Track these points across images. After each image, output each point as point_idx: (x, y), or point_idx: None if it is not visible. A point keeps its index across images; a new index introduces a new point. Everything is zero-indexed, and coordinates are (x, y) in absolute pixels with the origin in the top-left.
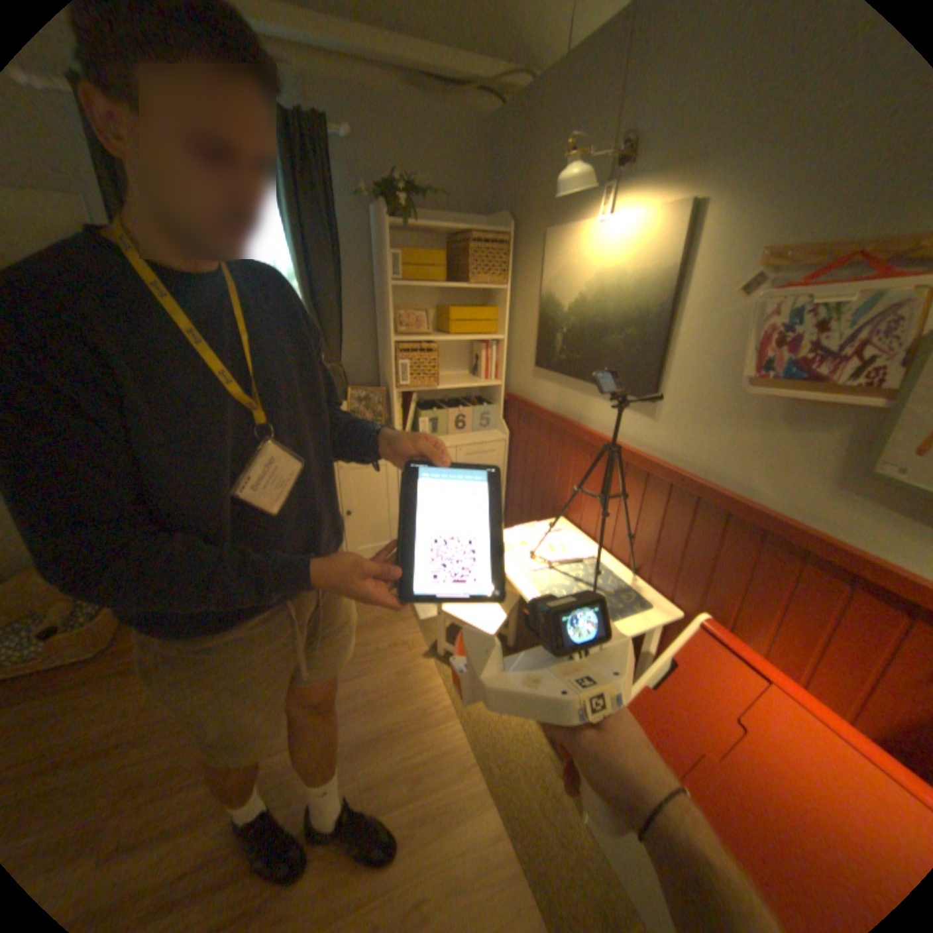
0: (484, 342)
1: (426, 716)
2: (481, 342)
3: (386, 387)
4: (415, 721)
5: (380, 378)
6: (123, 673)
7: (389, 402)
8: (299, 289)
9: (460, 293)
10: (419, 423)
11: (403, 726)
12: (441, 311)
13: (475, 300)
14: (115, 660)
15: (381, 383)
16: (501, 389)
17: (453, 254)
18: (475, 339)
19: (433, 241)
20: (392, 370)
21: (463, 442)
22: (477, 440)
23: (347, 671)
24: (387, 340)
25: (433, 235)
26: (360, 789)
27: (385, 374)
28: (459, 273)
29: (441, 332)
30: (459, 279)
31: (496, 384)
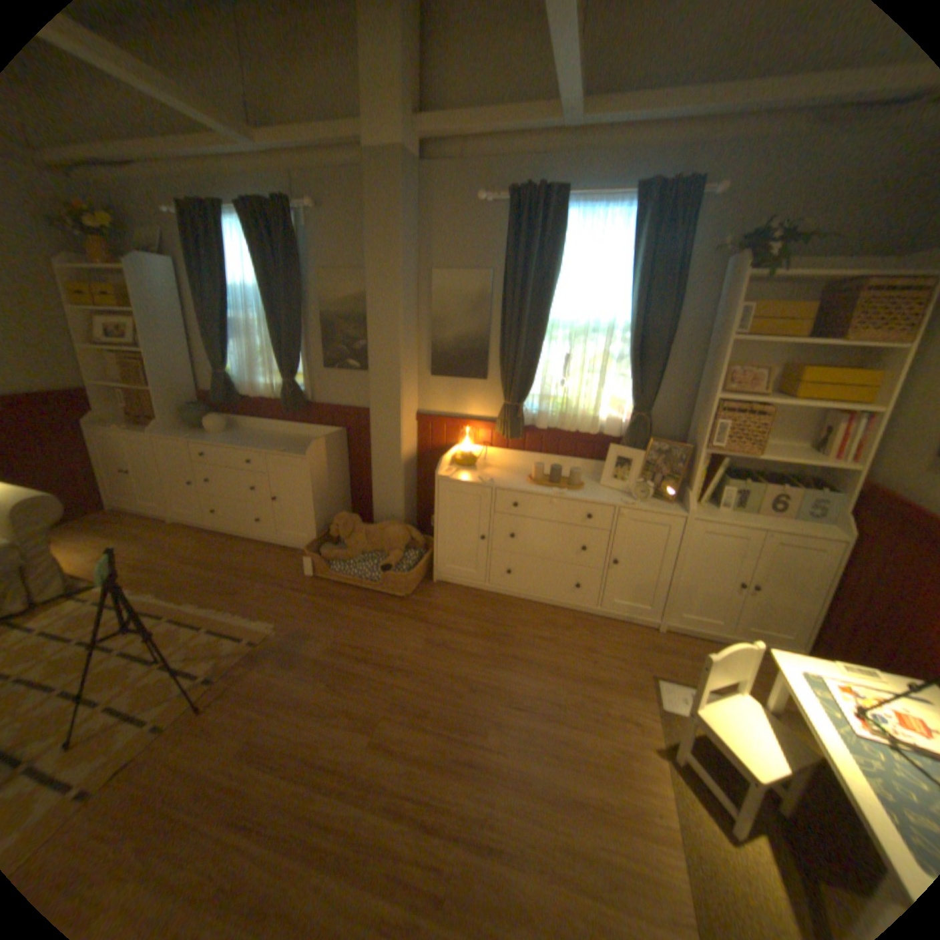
0: (849, 412)
1: (646, 823)
2: (843, 411)
3: (694, 445)
4: (631, 818)
5: (689, 434)
6: (415, 618)
7: (694, 460)
8: (630, 339)
9: (827, 349)
10: (723, 492)
11: (616, 814)
12: (792, 369)
13: (848, 358)
14: (413, 606)
15: (688, 439)
16: (861, 476)
17: (830, 304)
18: (837, 408)
19: (803, 290)
20: (707, 428)
21: (780, 527)
22: (803, 531)
23: (573, 718)
24: (711, 396)
25: (805, 283)
26: (557, 845)
27: (697, 431)
28: (833, 326)
29: (785, 393)
30: (830, 334)
31: (855, 468)
